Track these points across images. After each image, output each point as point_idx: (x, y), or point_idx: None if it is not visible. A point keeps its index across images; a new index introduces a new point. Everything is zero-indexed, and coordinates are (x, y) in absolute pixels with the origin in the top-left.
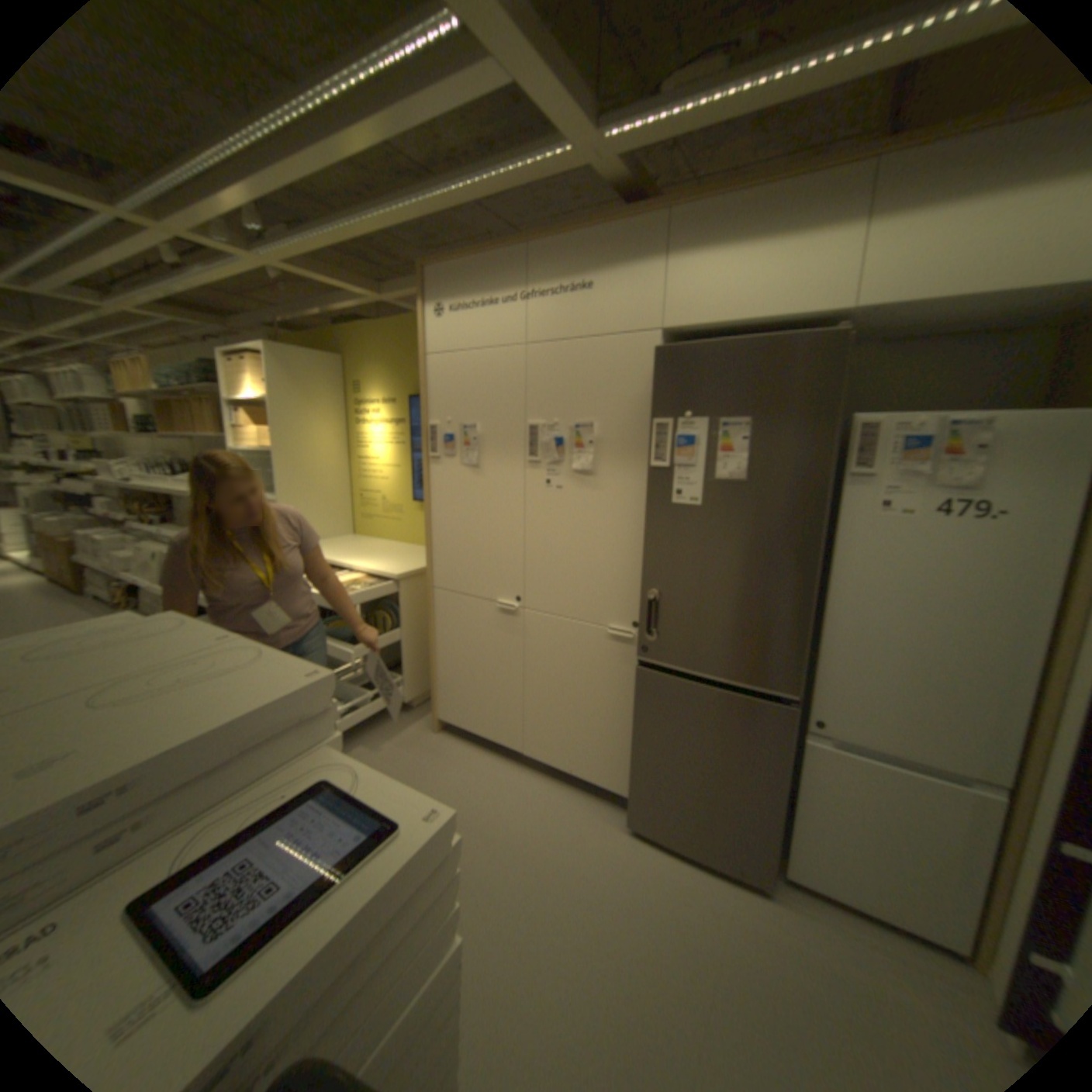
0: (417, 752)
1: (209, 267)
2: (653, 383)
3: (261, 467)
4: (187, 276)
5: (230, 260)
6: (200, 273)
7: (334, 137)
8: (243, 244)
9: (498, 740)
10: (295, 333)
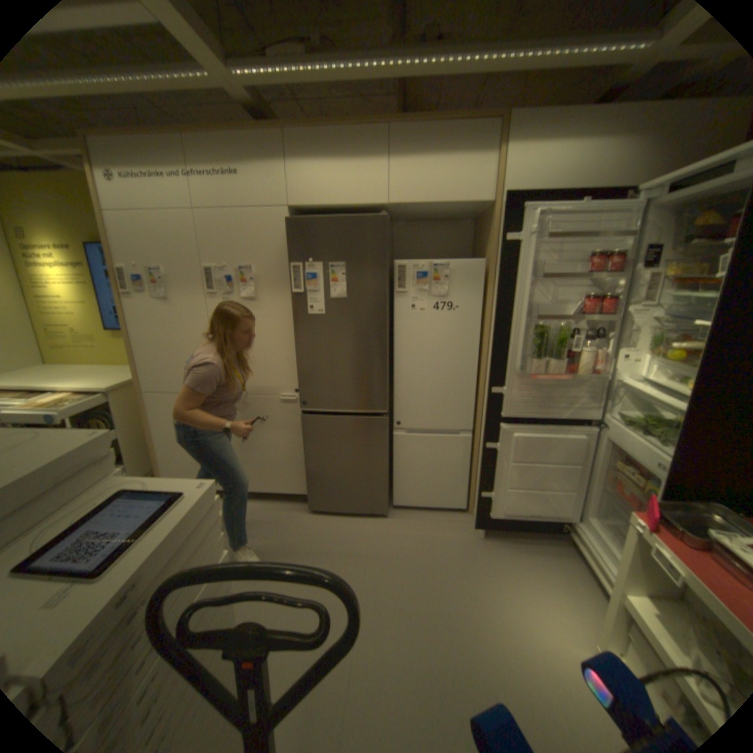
0: None
1: None
2: (286, 240)
3: None
4: None
5: None
6: None
7: None
8: None
9: None
10: None
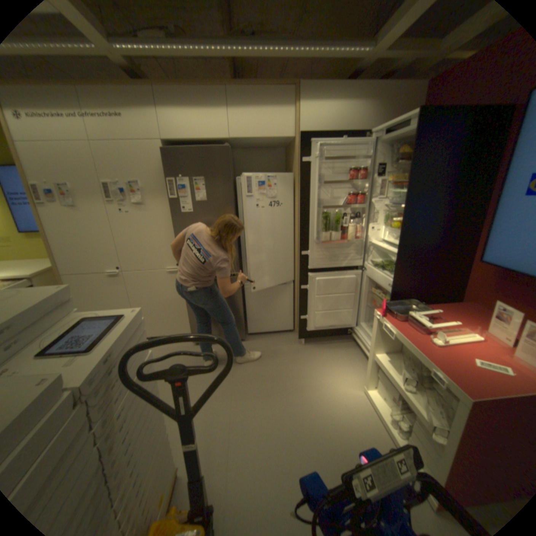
0: None
1: None
2: (161, 163)
3: None
4: None
5: None
6: None
7: None
8: None
9: None
10: None
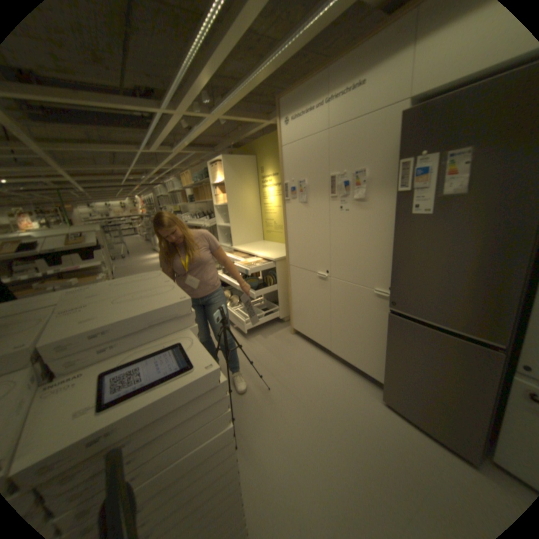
0: (282, 342)
1: (198, 126)
2: (403, 136)
3: (226, 212)
4: (193, 132)
5: (204, 120)
6: (196, 129)
7: (221, 43)
8: (207, 111)
9: (319, 342)
10: (238, 149)
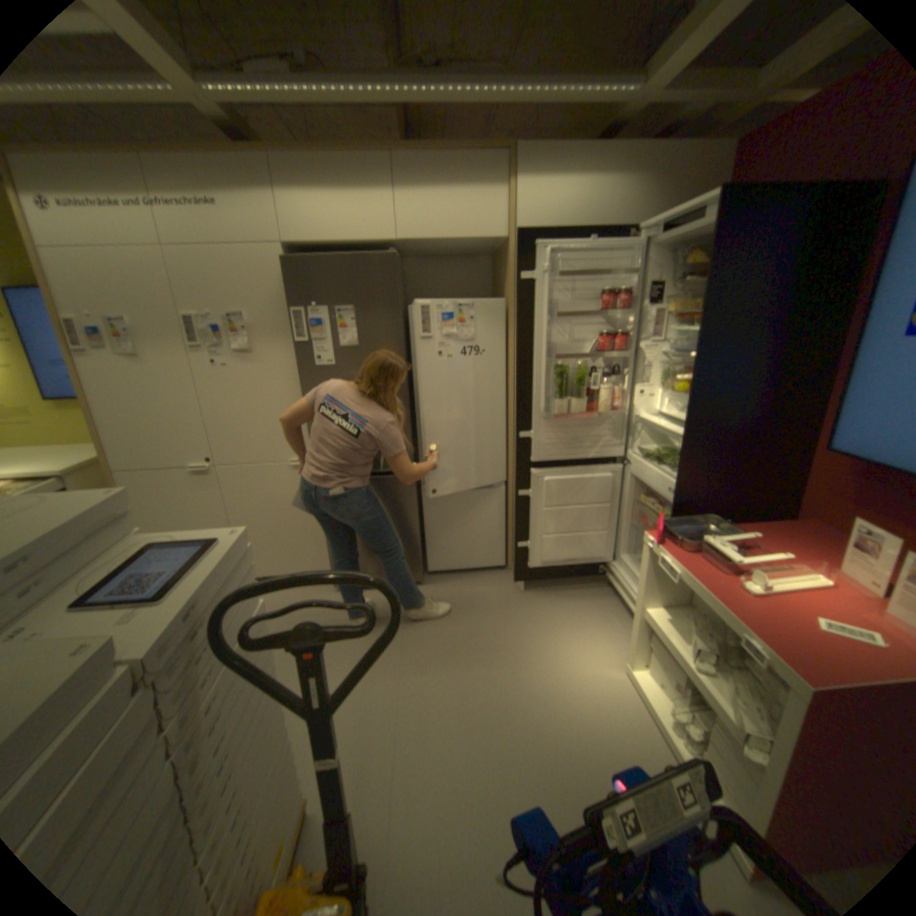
0: None
1: None
2: (282, 282)
3: None
4: None
5: None
6: None
7: None
8: None
9: None
10: None
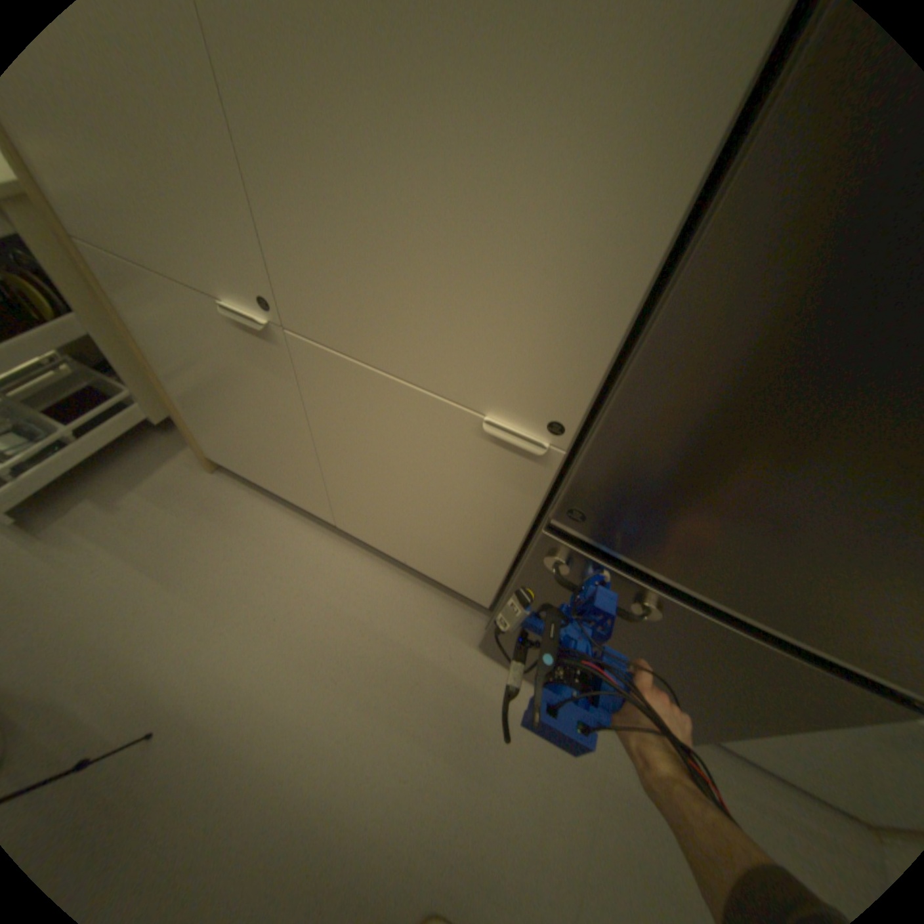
0: (177, 511)
1: None
2: None
3: None
4: None
5: None
6: None
7: None
8: None
9: (296, 503)
10: None
